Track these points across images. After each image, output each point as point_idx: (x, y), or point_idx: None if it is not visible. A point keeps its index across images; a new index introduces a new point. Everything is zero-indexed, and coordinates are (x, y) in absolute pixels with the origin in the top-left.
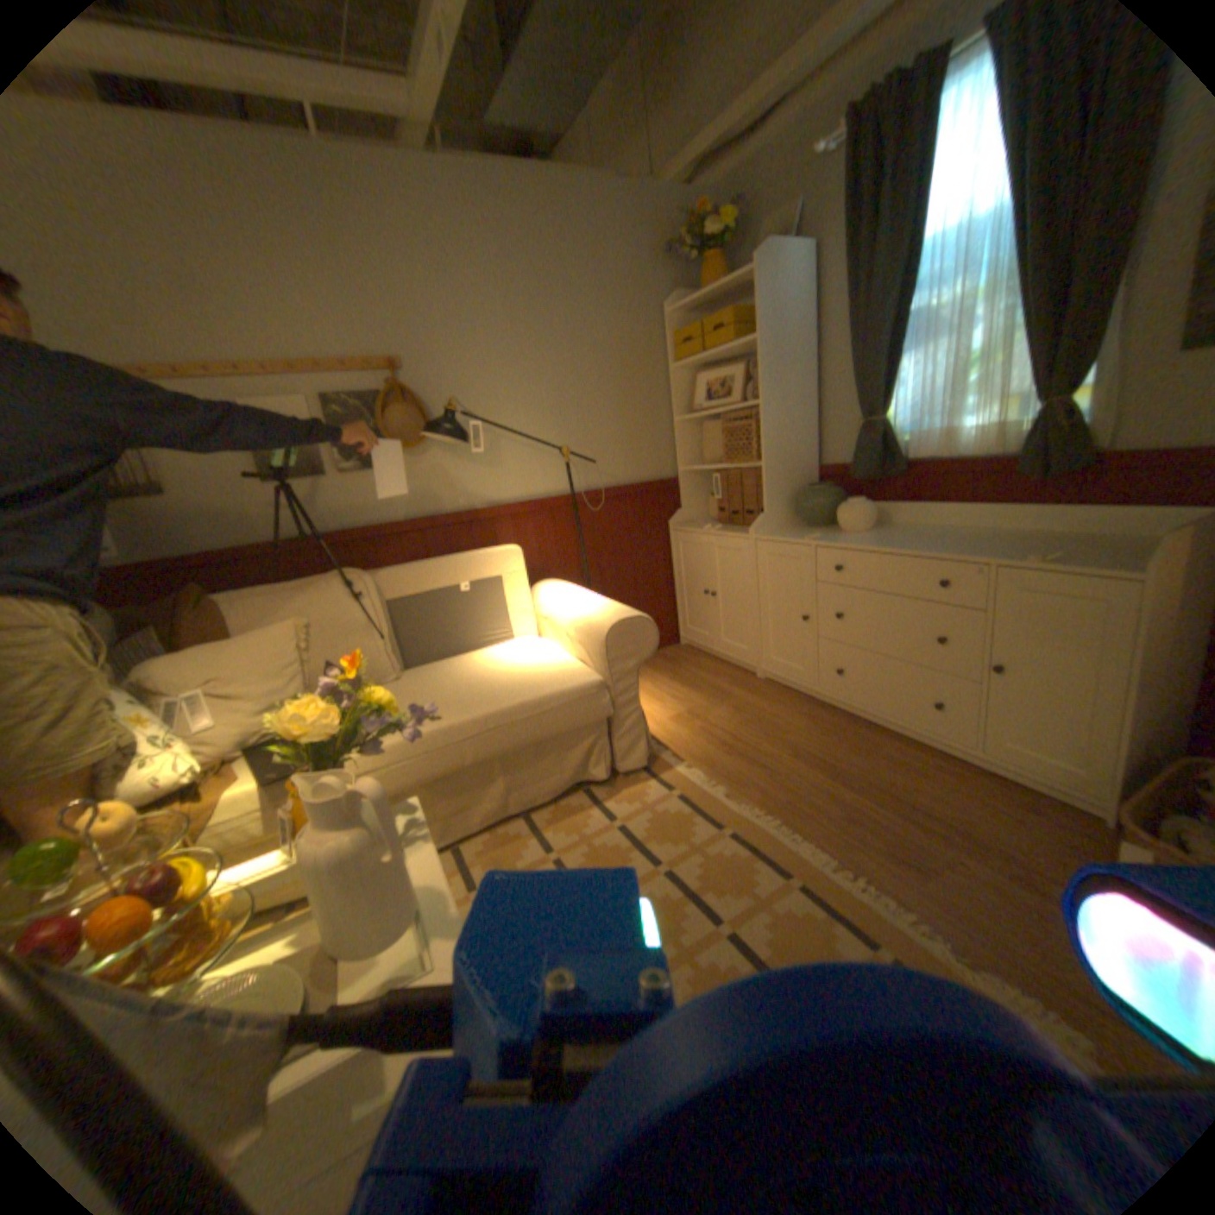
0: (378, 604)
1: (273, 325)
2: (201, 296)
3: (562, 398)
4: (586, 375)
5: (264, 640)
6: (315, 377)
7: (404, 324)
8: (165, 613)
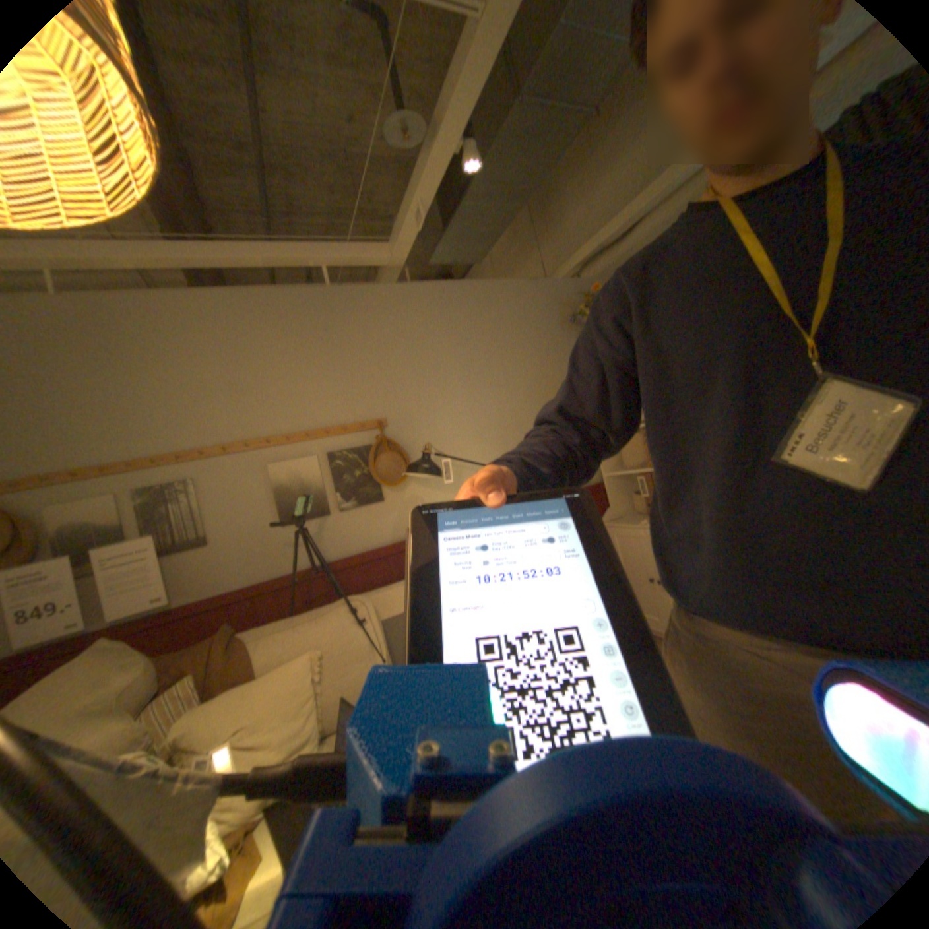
0: (378, 627)
1: (296, 408)
2: (248, 395)
3: (507, 432)
4: (522, 413)
5: (285, 679)
6: (324, 441)
7: (388, 395)
8: (202, 660)
